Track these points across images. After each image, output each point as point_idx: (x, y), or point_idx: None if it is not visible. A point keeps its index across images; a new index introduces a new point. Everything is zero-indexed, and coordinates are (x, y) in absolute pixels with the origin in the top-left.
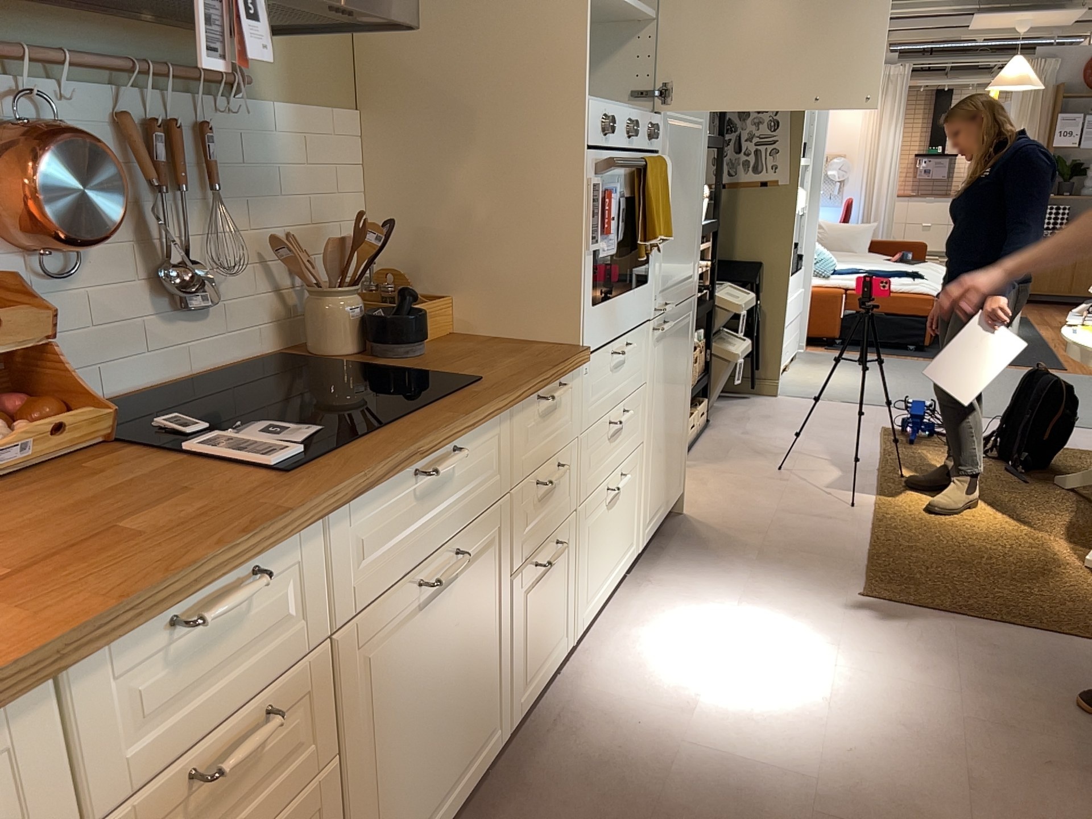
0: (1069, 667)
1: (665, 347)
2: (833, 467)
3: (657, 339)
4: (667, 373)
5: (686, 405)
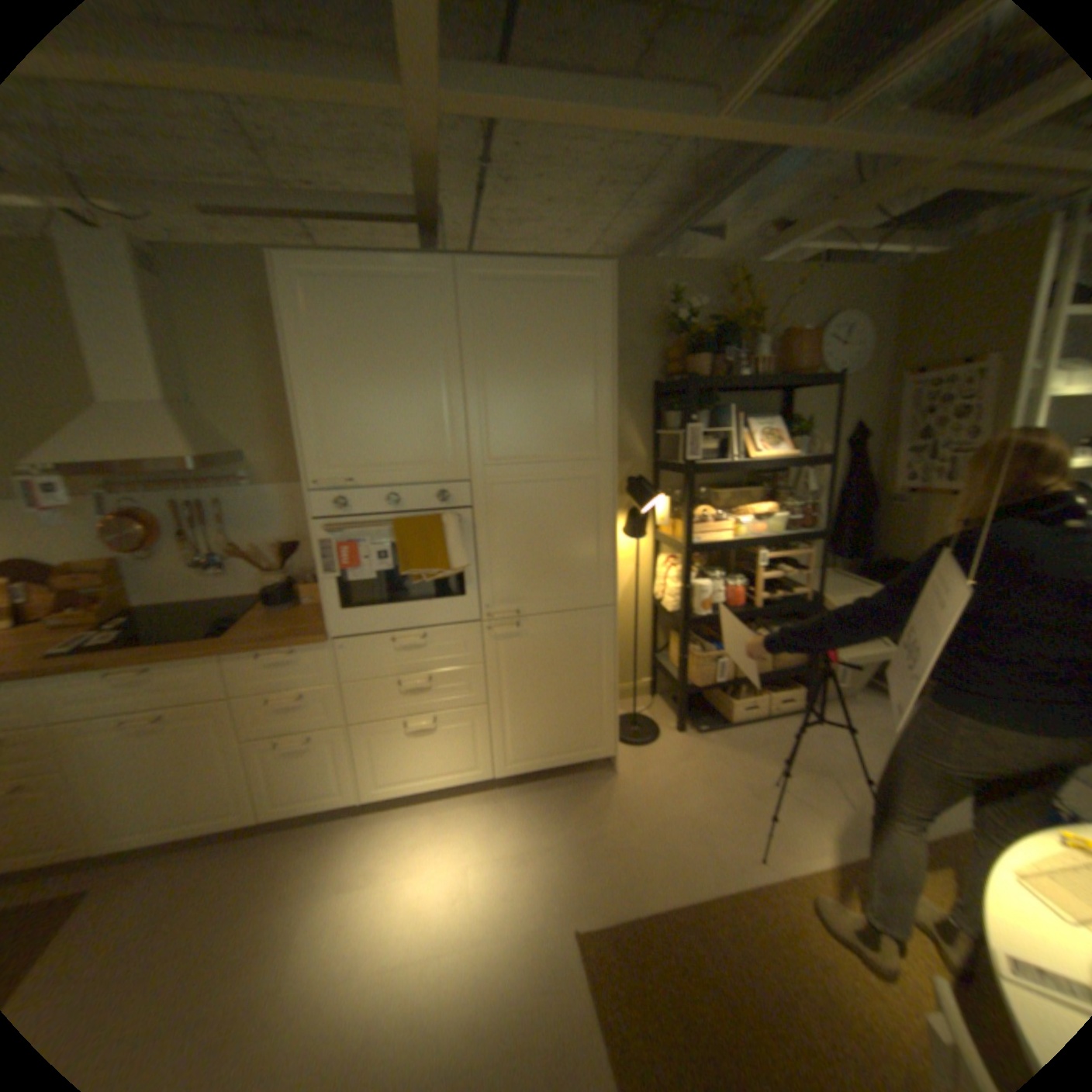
0: None
1: (523, 642)
2: (840, 821)
3: (499, 636)
4: (534, 662)
5: (602, 691)
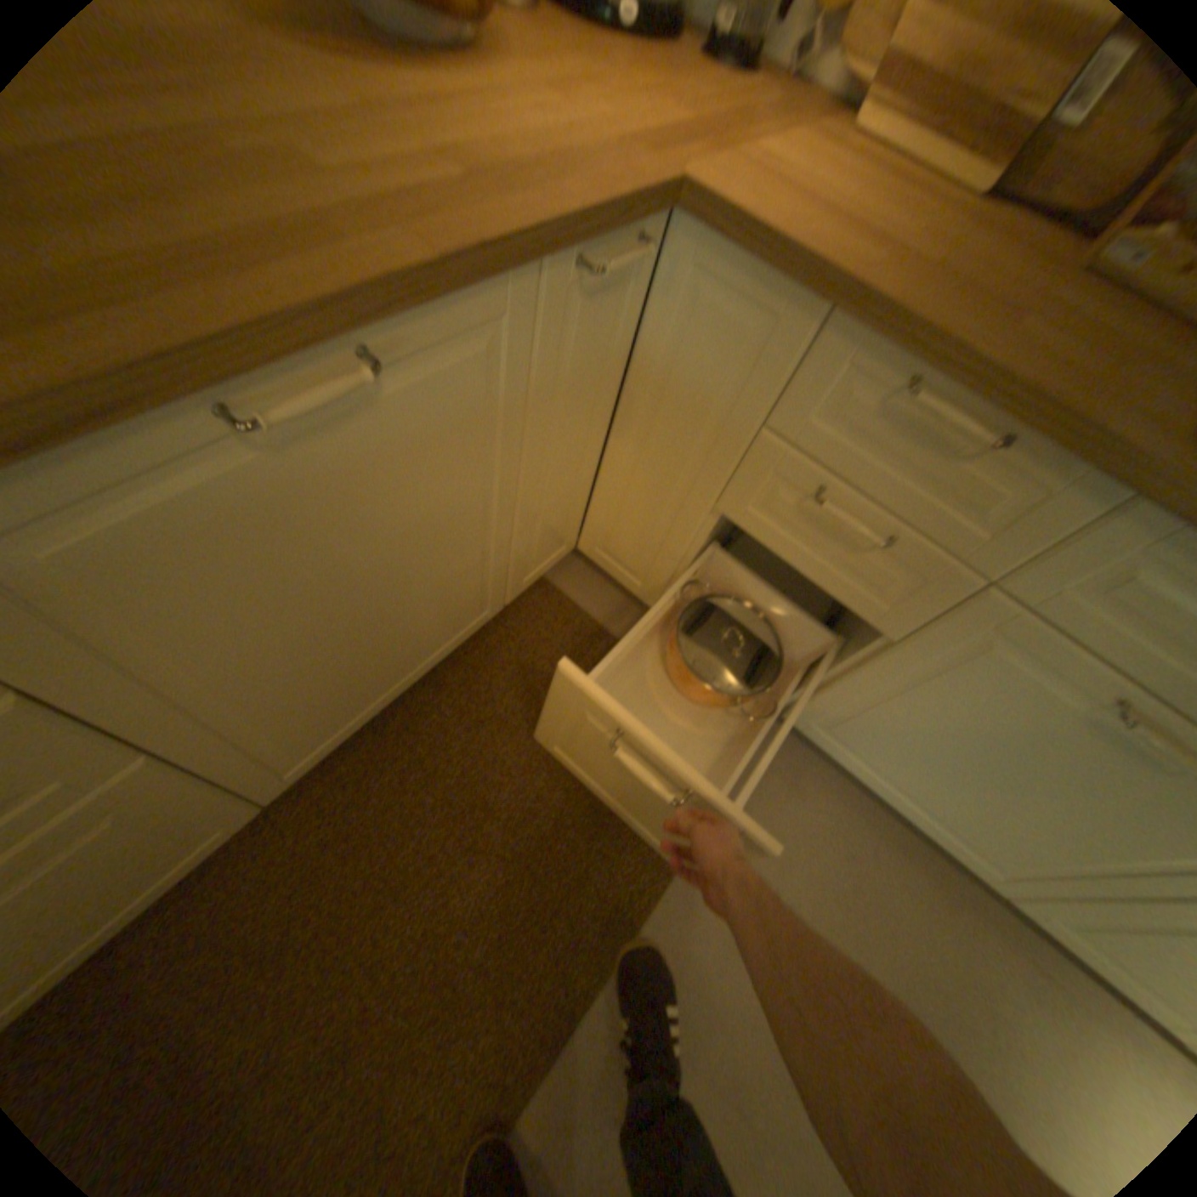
0: None
1: None
2: None
3: None
4: None
5: None
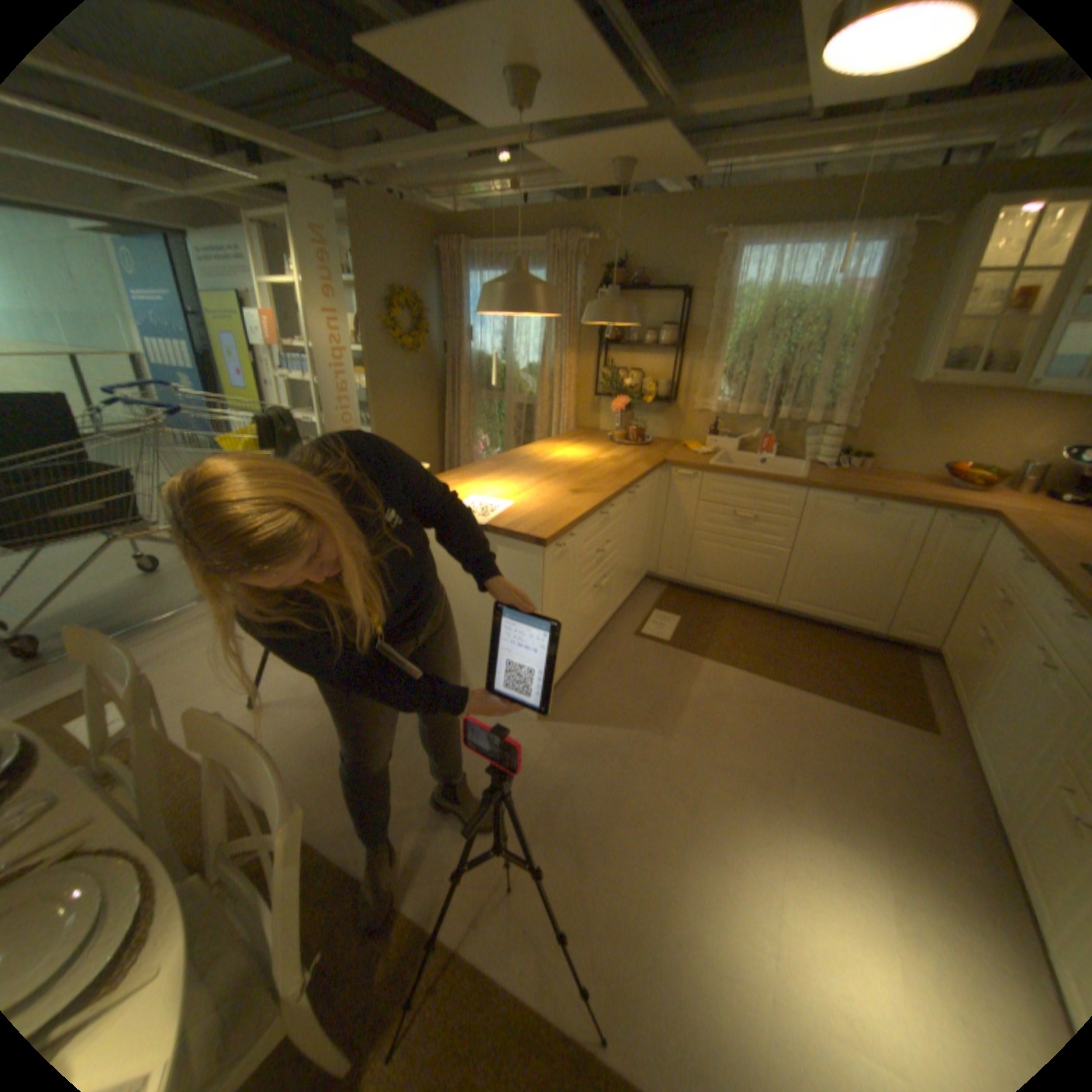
0: (547, 934)
1: None
2: None
3: None
4: None
5: None
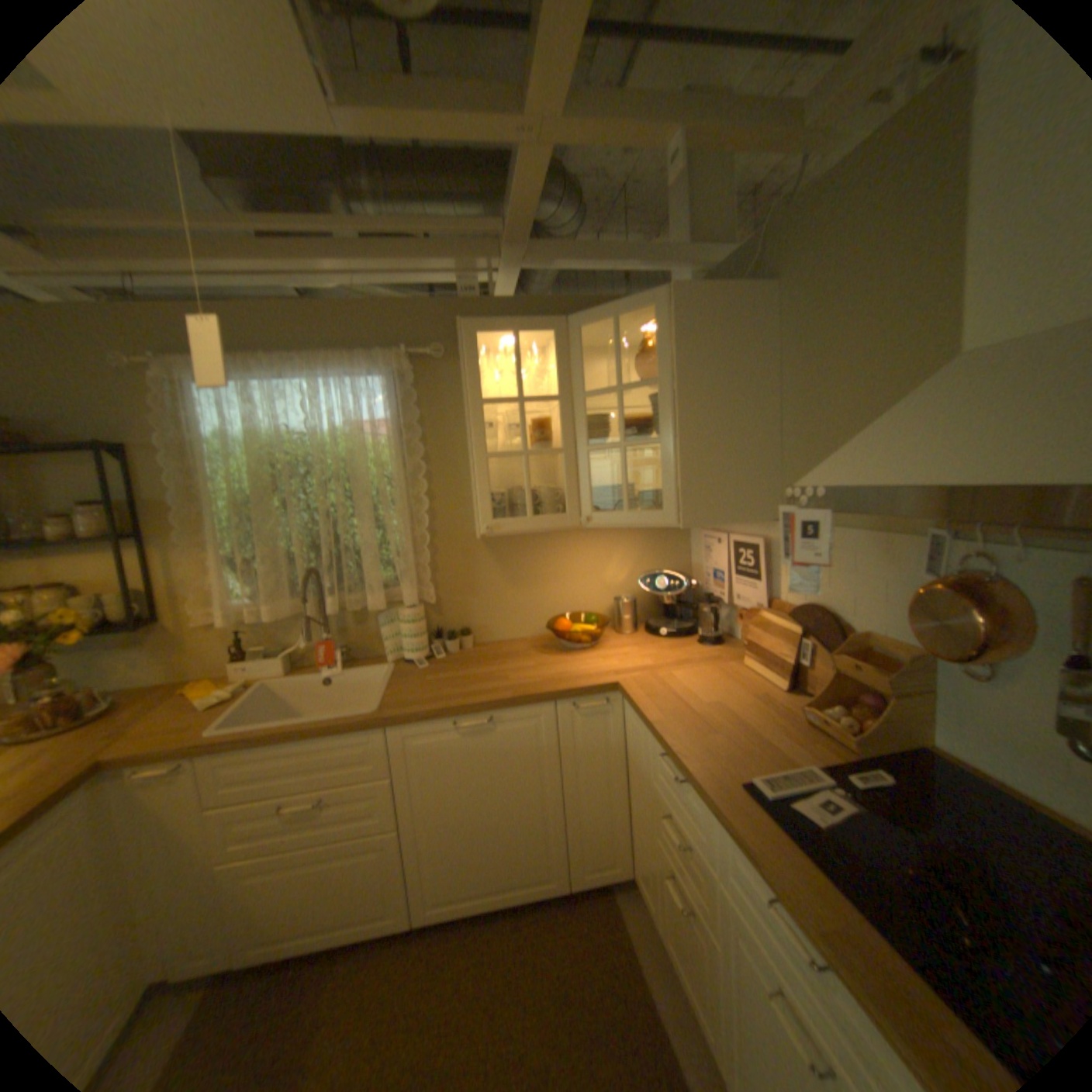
0: None
1: None
2: None
3: None
4: None
5: None
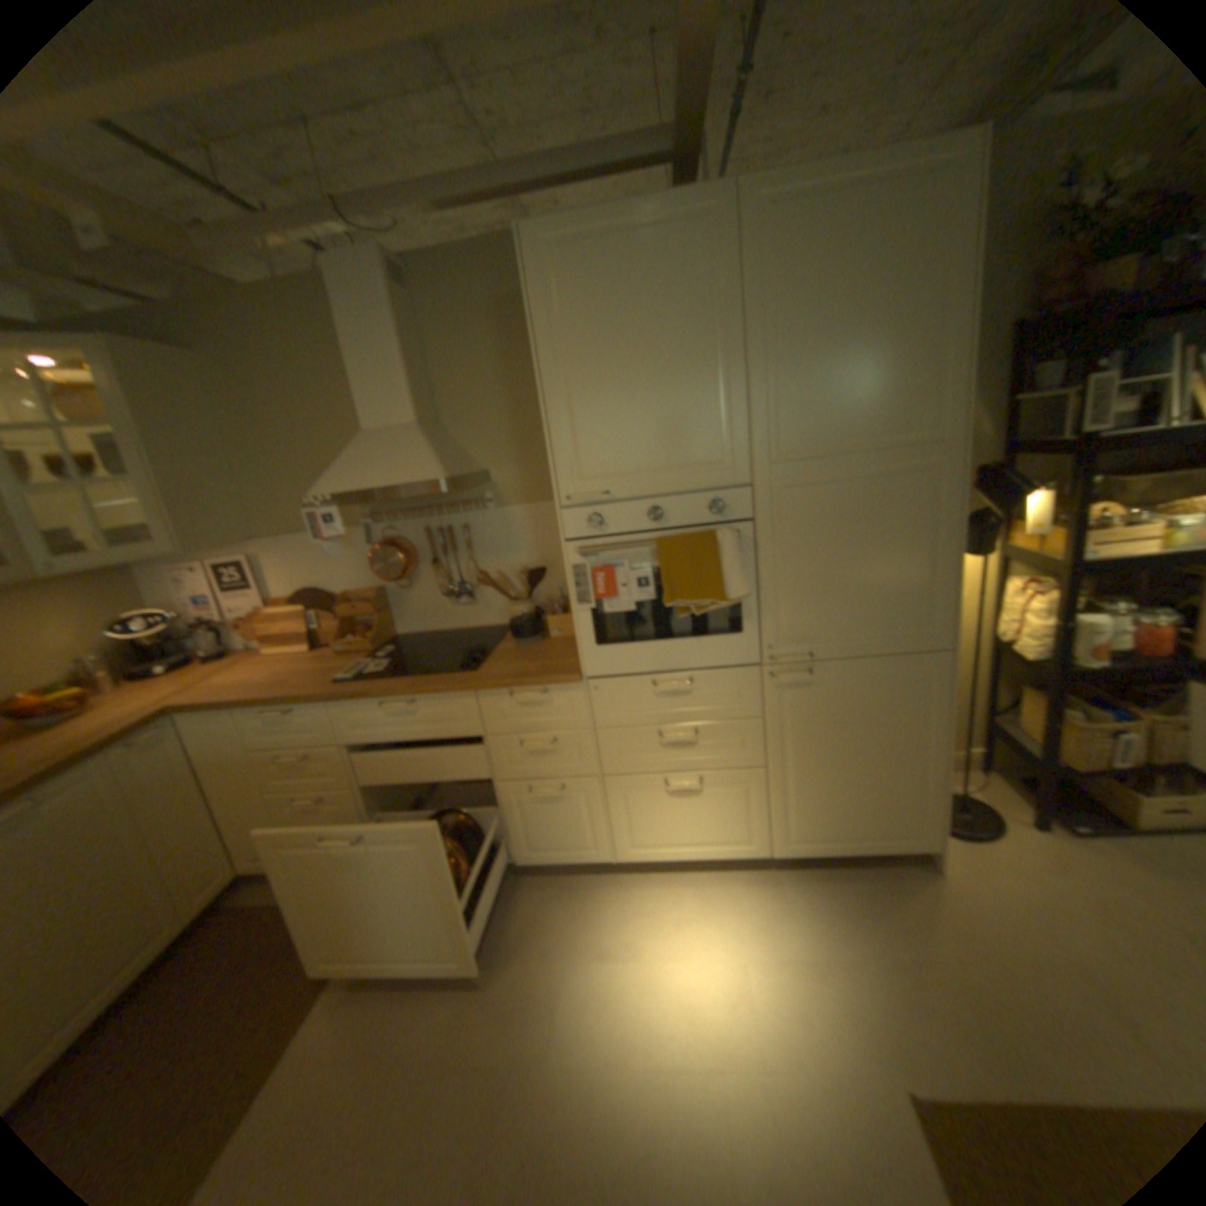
0: None
1: (816, 694)
2: None
3: (784, 684)
4: (830, 720)
5: (928, 765)
